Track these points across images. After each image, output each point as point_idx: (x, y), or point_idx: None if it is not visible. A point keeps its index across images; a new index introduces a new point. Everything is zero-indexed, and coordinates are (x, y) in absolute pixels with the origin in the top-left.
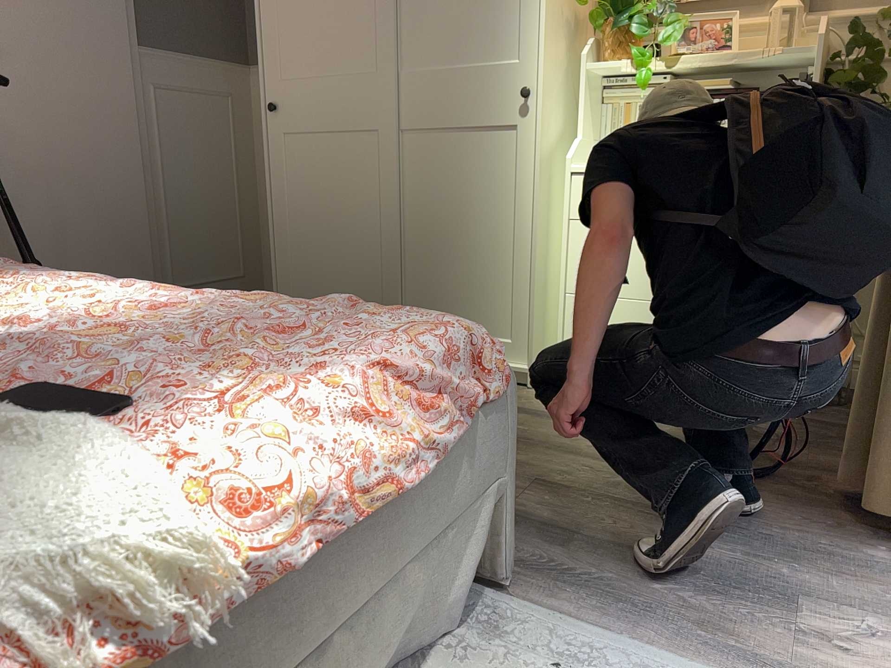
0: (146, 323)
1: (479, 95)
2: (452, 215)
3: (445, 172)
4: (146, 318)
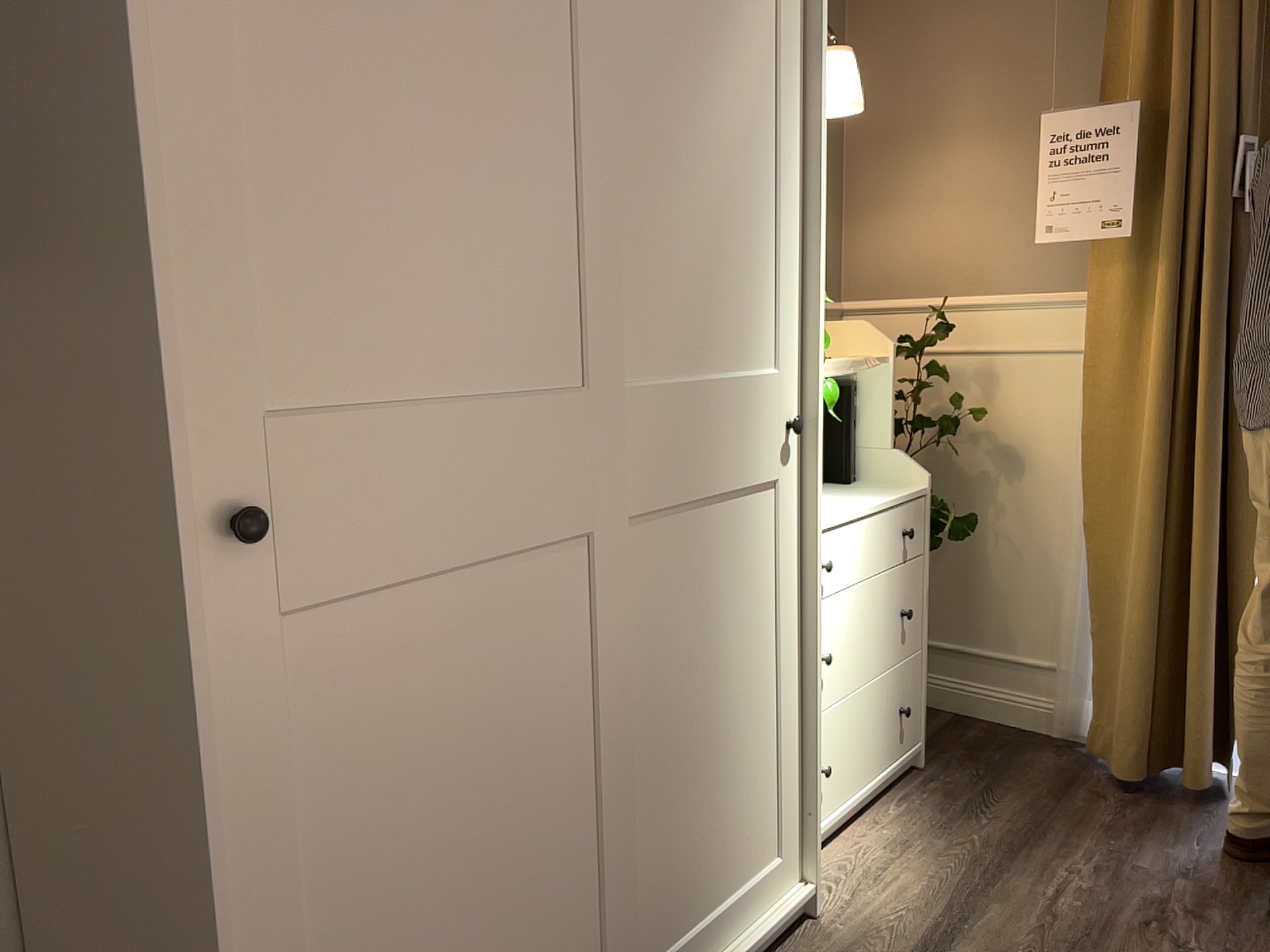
0: None
1: (738, 429)
2: (700, 678)
3: (689, 592)
4: None
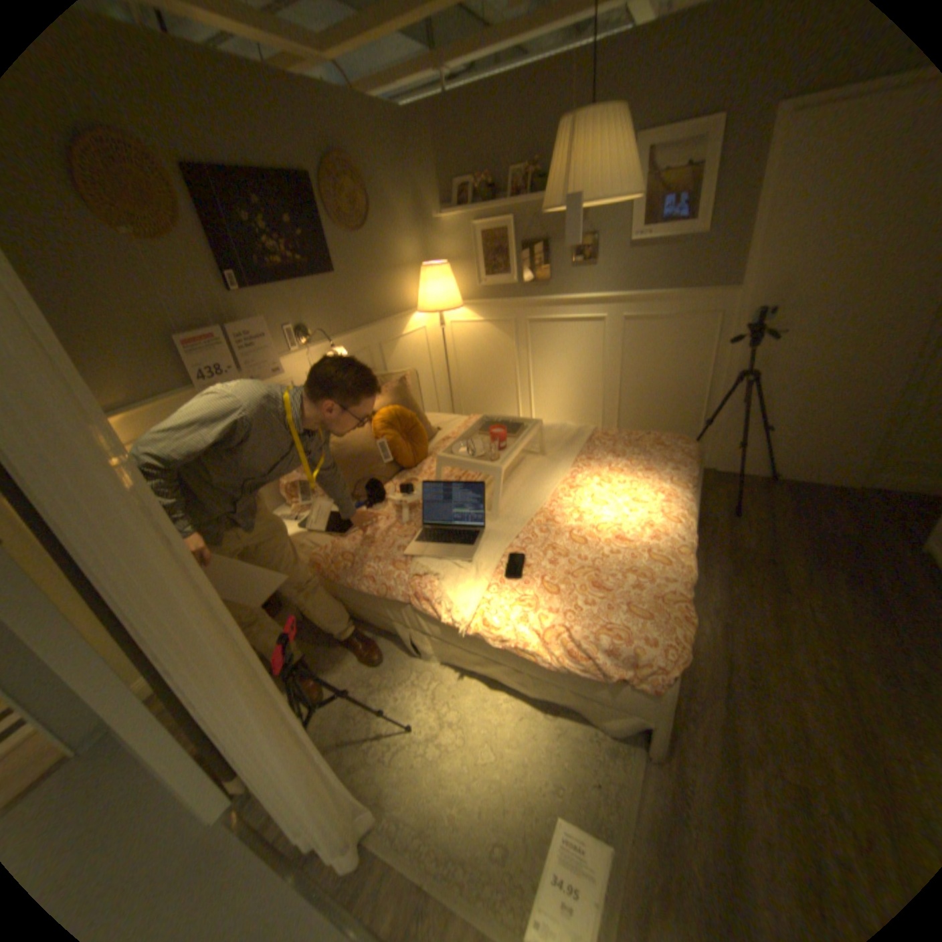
0: (612, 542)
1: None
2: None
3: None
4: (607, 541)
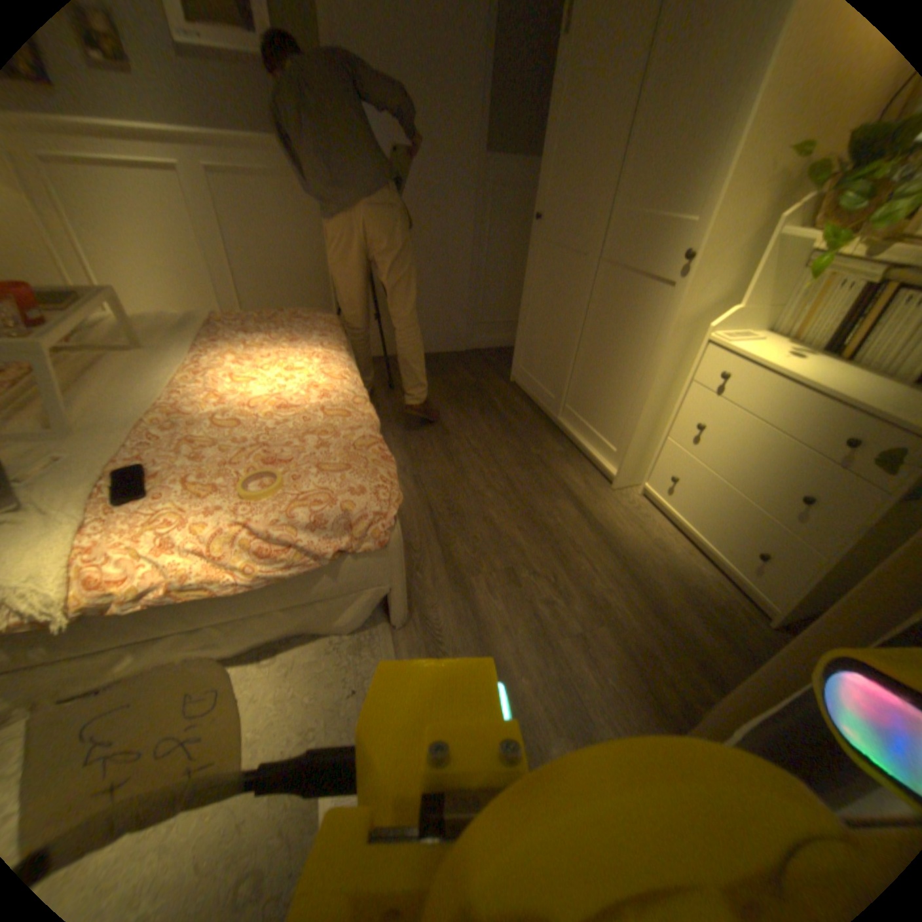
0: (274, 413)
1: (660, 244)
2: (612, 341)
3: (618, 304)
4: (268, 413)
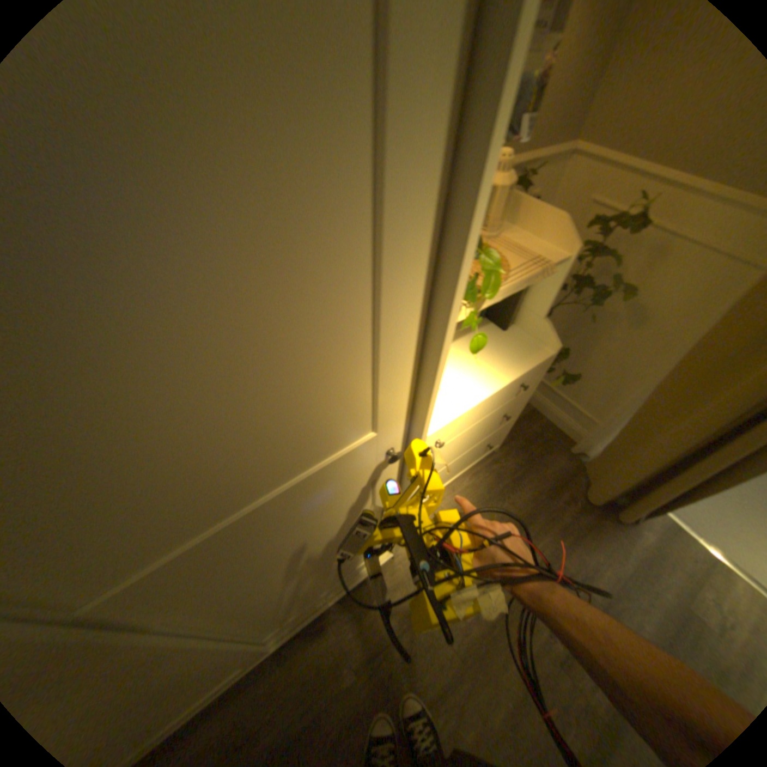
0: None
1: (313, 495)
2: (295, 574)
3: (272, 569)
4: None
